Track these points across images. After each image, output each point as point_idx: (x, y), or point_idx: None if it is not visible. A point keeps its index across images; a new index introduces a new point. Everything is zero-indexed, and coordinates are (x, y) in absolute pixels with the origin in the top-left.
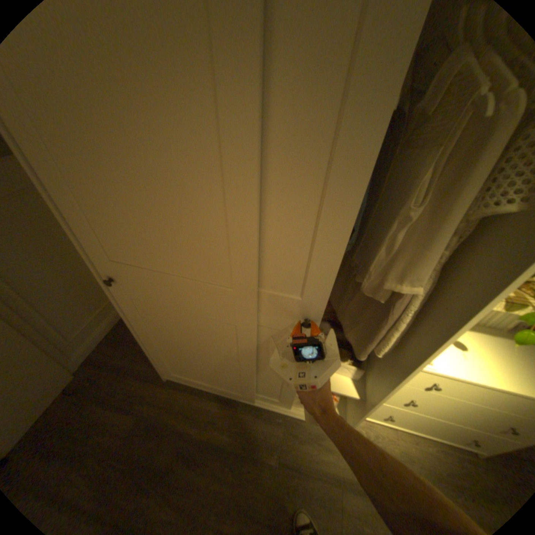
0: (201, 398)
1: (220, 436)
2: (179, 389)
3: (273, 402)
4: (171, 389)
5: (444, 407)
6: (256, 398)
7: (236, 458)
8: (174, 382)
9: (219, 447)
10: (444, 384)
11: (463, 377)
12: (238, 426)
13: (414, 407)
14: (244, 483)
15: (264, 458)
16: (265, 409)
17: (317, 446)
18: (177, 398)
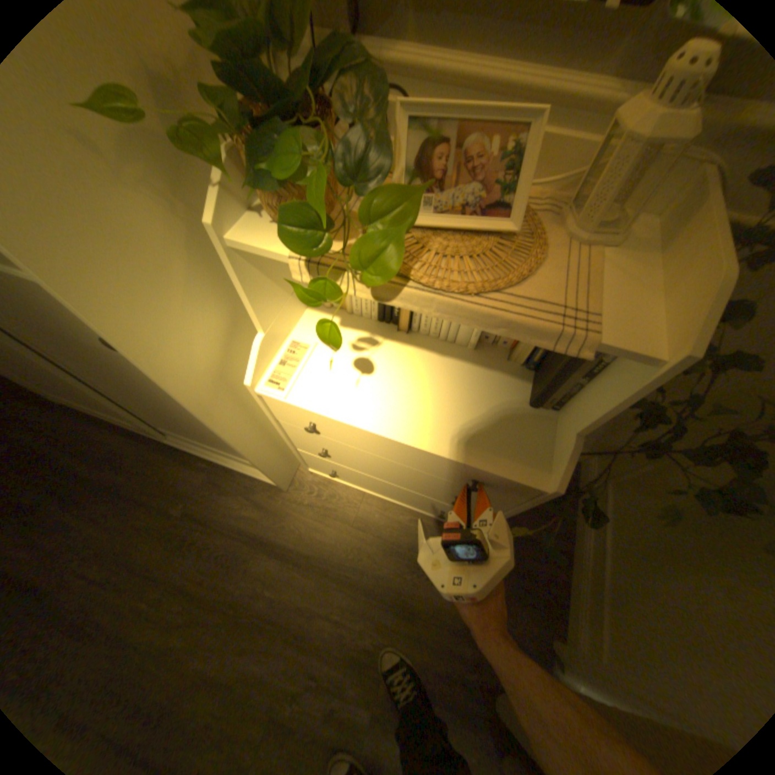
0: (105, 429)
1: (117, 476)
2: (78, 416)
3: (183, 440)
4: (67, 415)
5: (361, 461)
6: (160, 433)
7: (130, 503)
8: (64, 405)
9: (111, 488)
10: (318, 422)
11: (334, 412)
12: (145, 466)
13: (323, 457)
14: (131, 530)
15: (166, 506)
16: (178, 448)
17: (243, 499)
18: (72, 426)
